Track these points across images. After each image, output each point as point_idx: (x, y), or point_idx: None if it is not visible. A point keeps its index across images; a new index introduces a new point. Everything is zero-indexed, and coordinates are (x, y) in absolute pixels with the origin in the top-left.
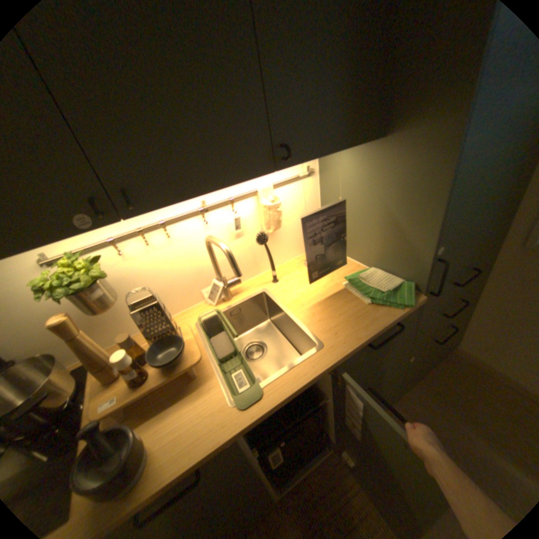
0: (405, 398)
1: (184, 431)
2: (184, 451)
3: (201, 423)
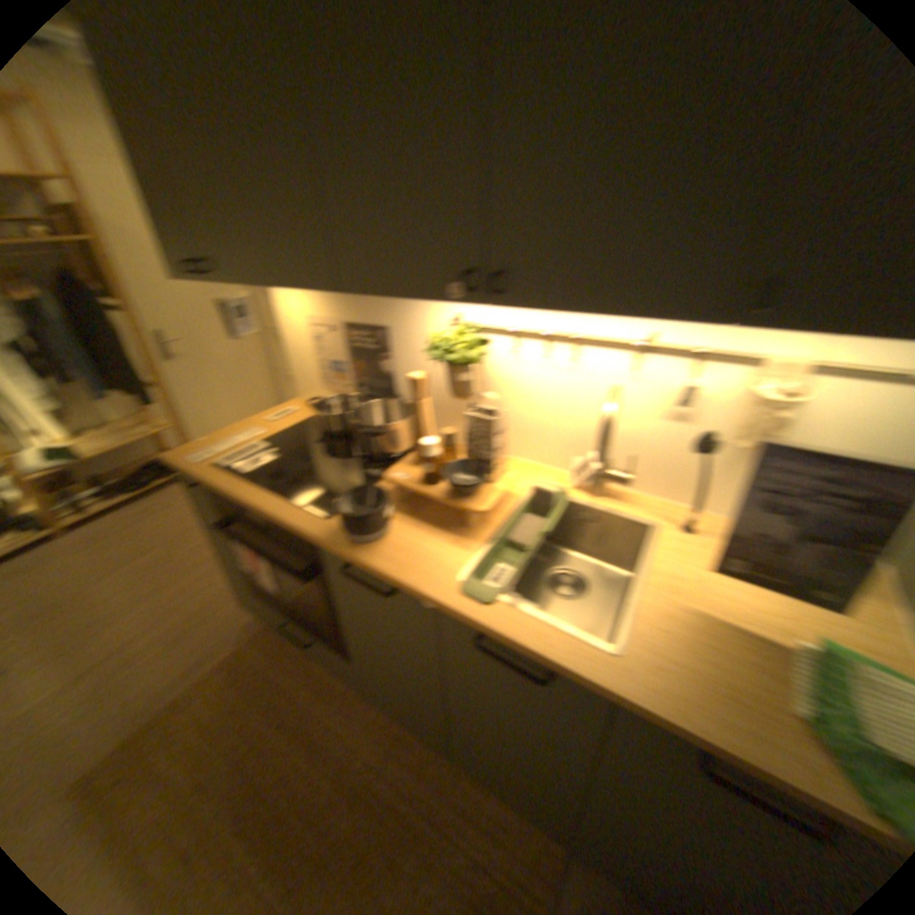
0: None
1: (413, 552)
2: (397, 563)
3: (426, 562)
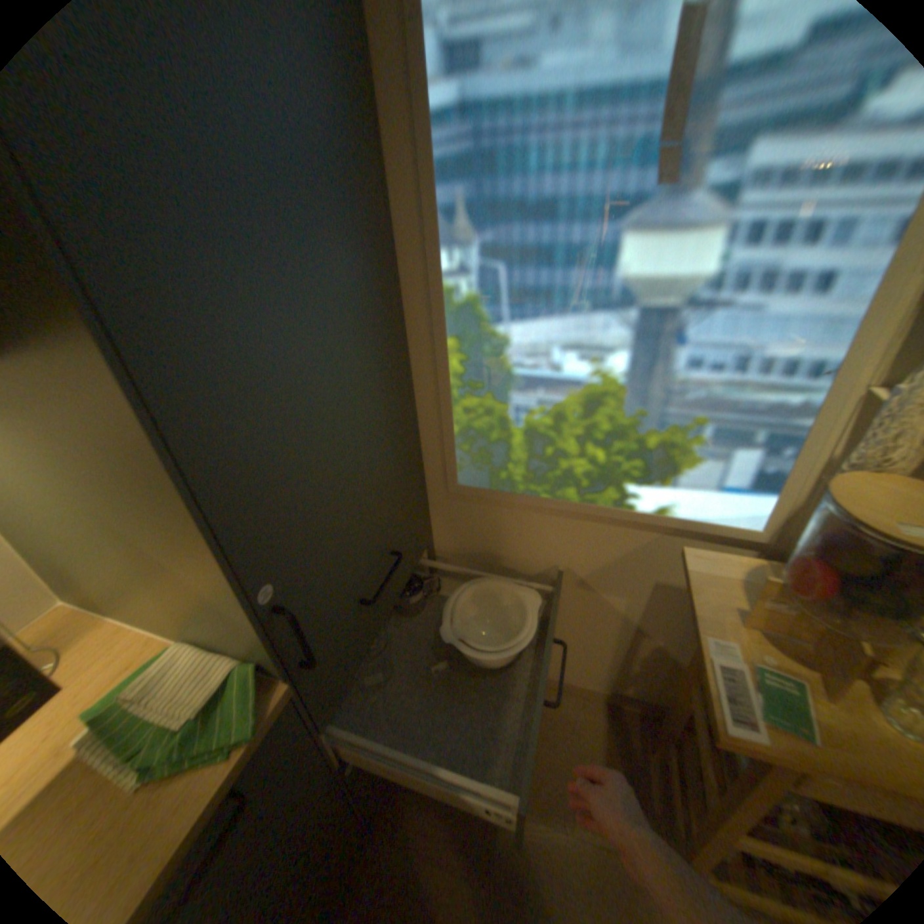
0: (385, 810)
1: None
2: None
3: None
